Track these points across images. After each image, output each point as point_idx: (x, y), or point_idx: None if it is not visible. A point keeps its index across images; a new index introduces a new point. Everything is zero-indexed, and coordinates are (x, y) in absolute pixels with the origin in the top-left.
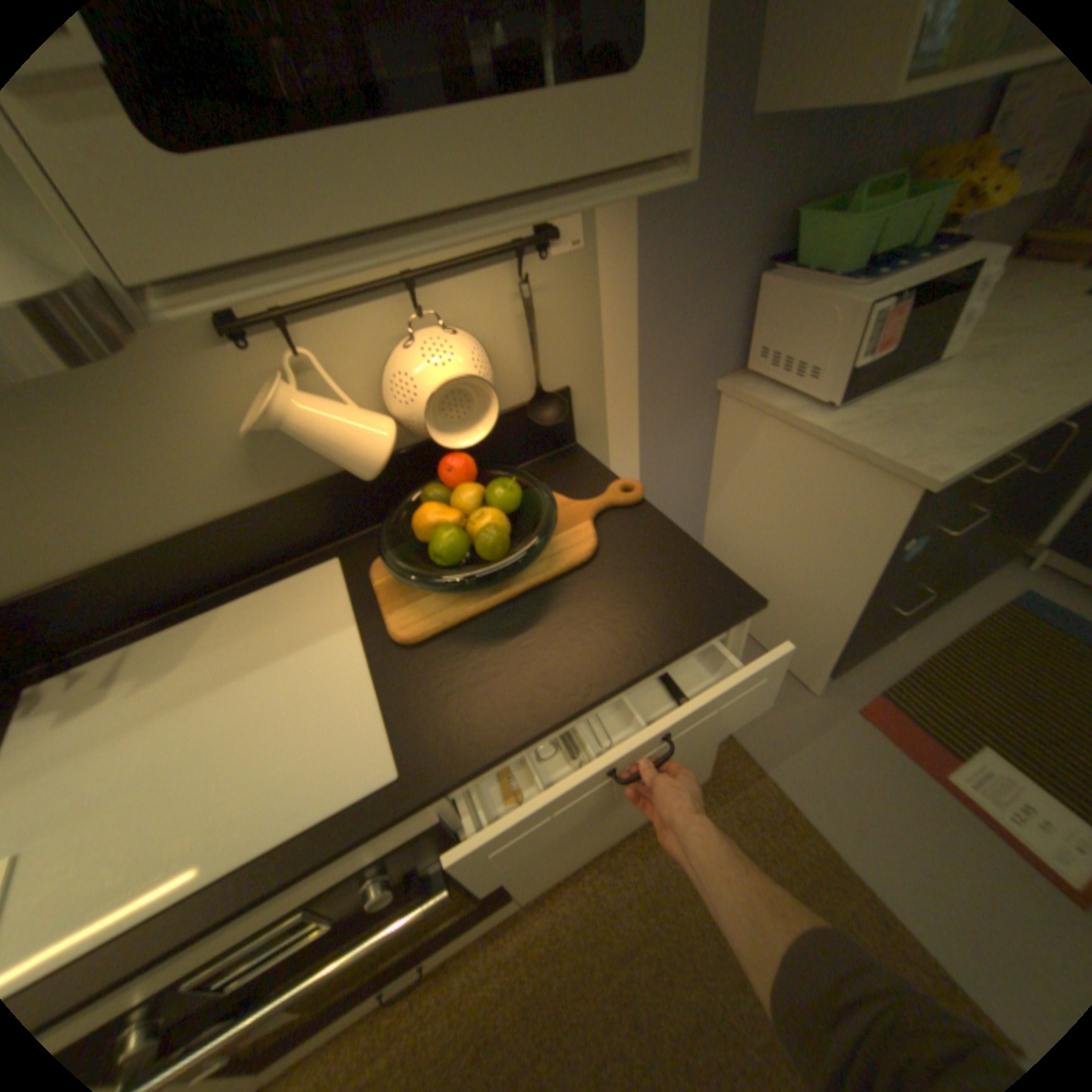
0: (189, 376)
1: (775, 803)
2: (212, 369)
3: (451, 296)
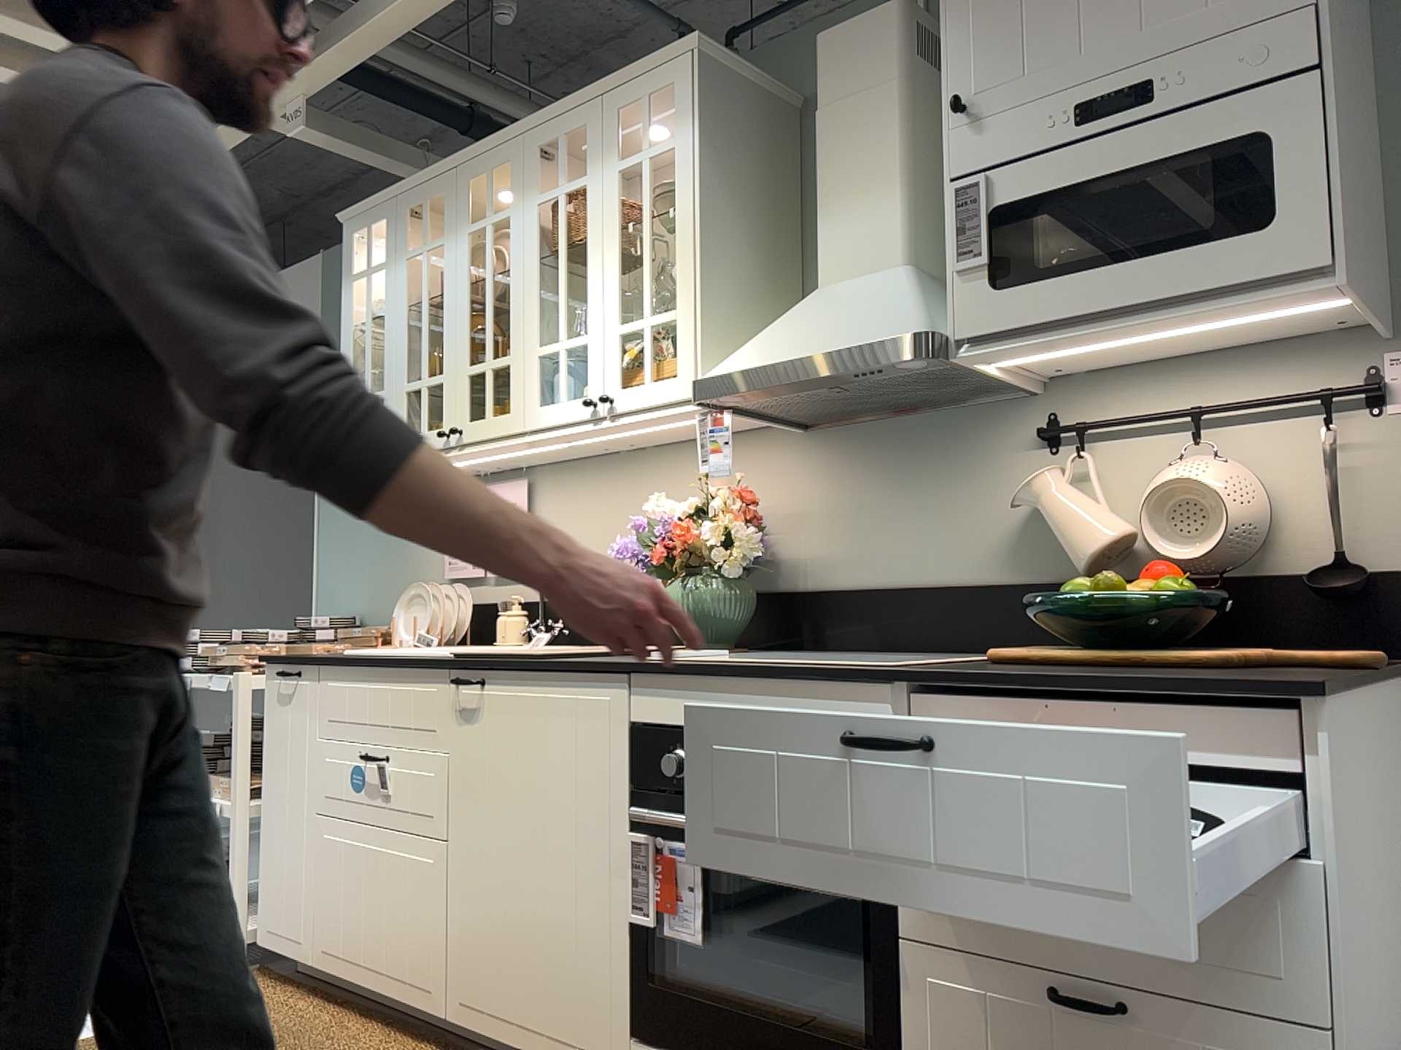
0: (1009, 465)
1: None
2: (1025, 463)
3: (1243, 438)
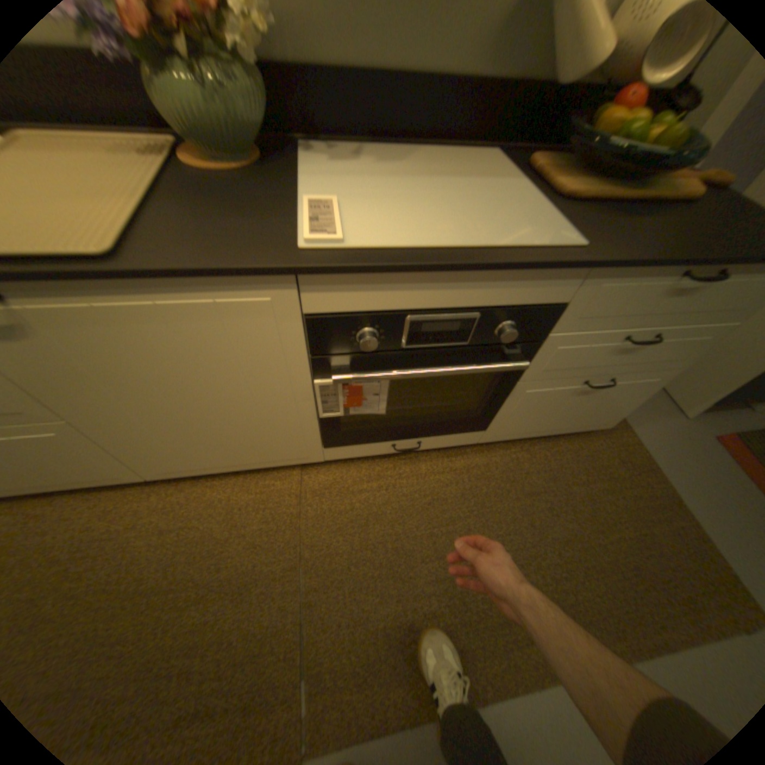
0: None
1: (646, 459)
2: None
3: None
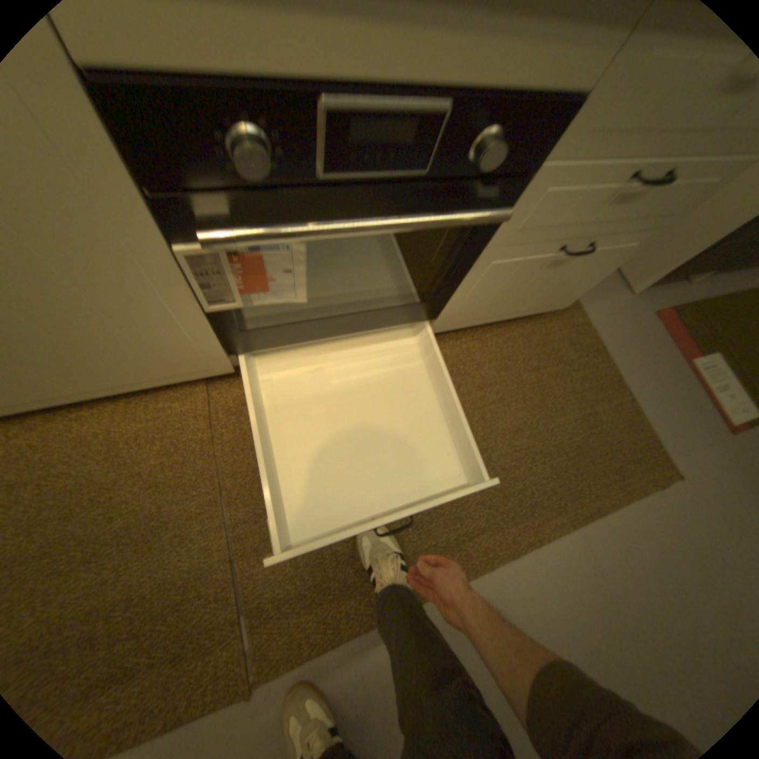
0: None
1: (594, 339)
2: None
3: None
